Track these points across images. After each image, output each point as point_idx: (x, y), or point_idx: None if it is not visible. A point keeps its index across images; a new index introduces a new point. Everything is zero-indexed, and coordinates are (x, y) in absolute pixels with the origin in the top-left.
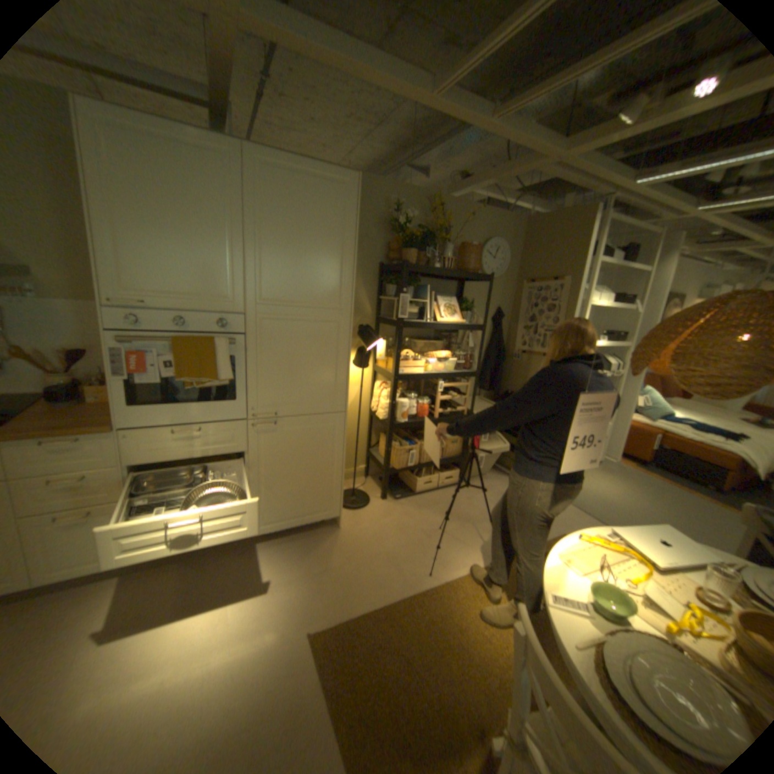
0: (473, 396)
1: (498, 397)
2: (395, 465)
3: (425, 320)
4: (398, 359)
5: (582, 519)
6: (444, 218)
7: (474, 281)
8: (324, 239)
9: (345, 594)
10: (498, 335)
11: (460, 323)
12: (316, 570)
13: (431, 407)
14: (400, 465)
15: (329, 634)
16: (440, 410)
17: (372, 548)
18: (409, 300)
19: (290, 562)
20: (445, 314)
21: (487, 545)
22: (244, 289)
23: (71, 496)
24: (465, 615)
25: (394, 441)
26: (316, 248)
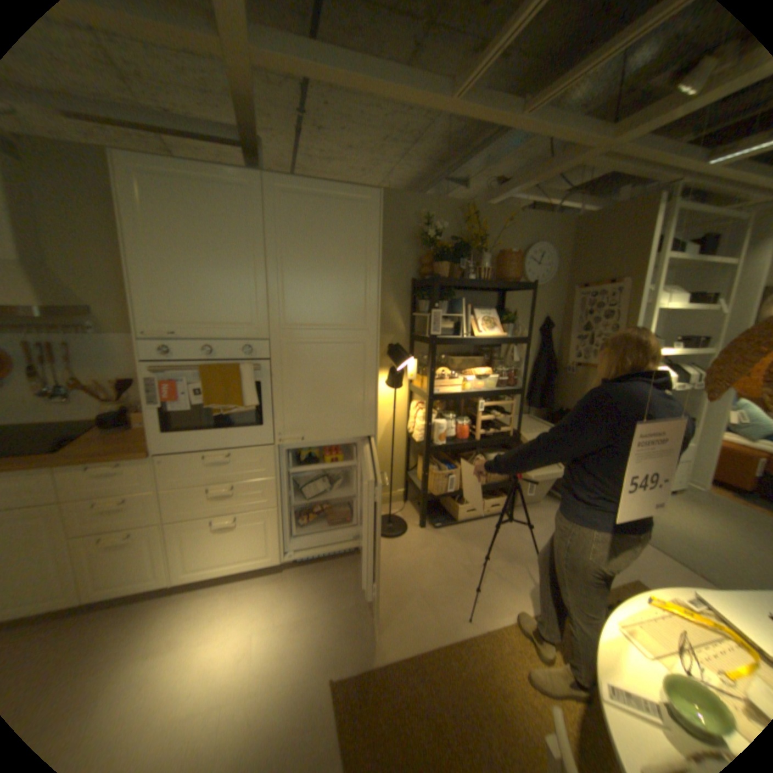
0: (520, 415)
1: (552, 415)
2: (434, 491)
3: (461, 335)
4: (432, 377)
5: (661, 561)
6: (479, 226)
7: (516, 291)
8: (346, 260)
9: (374, 637)
10: (547, 347)
11: (501, 336)
12: (345, 606)
13: (472, 427)
14: (439, 491)
15: (353, 685)
16: (483, 431)
17: (407, 584)
18: (443, 315)
19: (319, 594)
20: (484, 327)
21: (540, 588)
22: (267, 315)
23: (112, 520)
24: (511, 677)
25: (433, 464)
26: (338, 269)
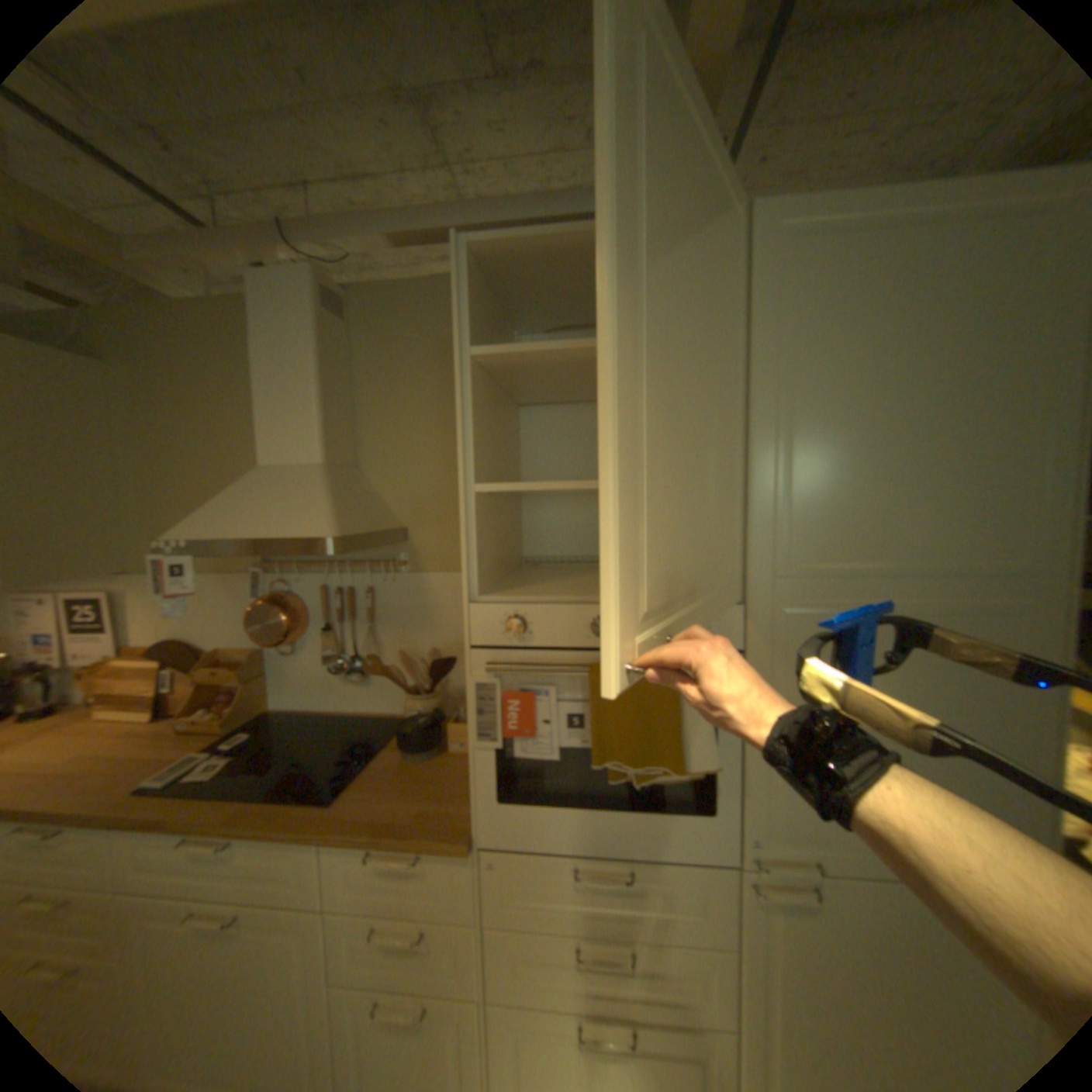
0: None
1: None
2: None
3: None
4: None
5: None
6: None
7: None
8: (981, 377)
9: None
10: None
11: None
12: None
13: None
14: None
15: None
16: None
17: None
18: None
19: None
20: None
21: None
22: (747, 539)
23: (402, 966)
24: None
25: None
26: (955, 405)
